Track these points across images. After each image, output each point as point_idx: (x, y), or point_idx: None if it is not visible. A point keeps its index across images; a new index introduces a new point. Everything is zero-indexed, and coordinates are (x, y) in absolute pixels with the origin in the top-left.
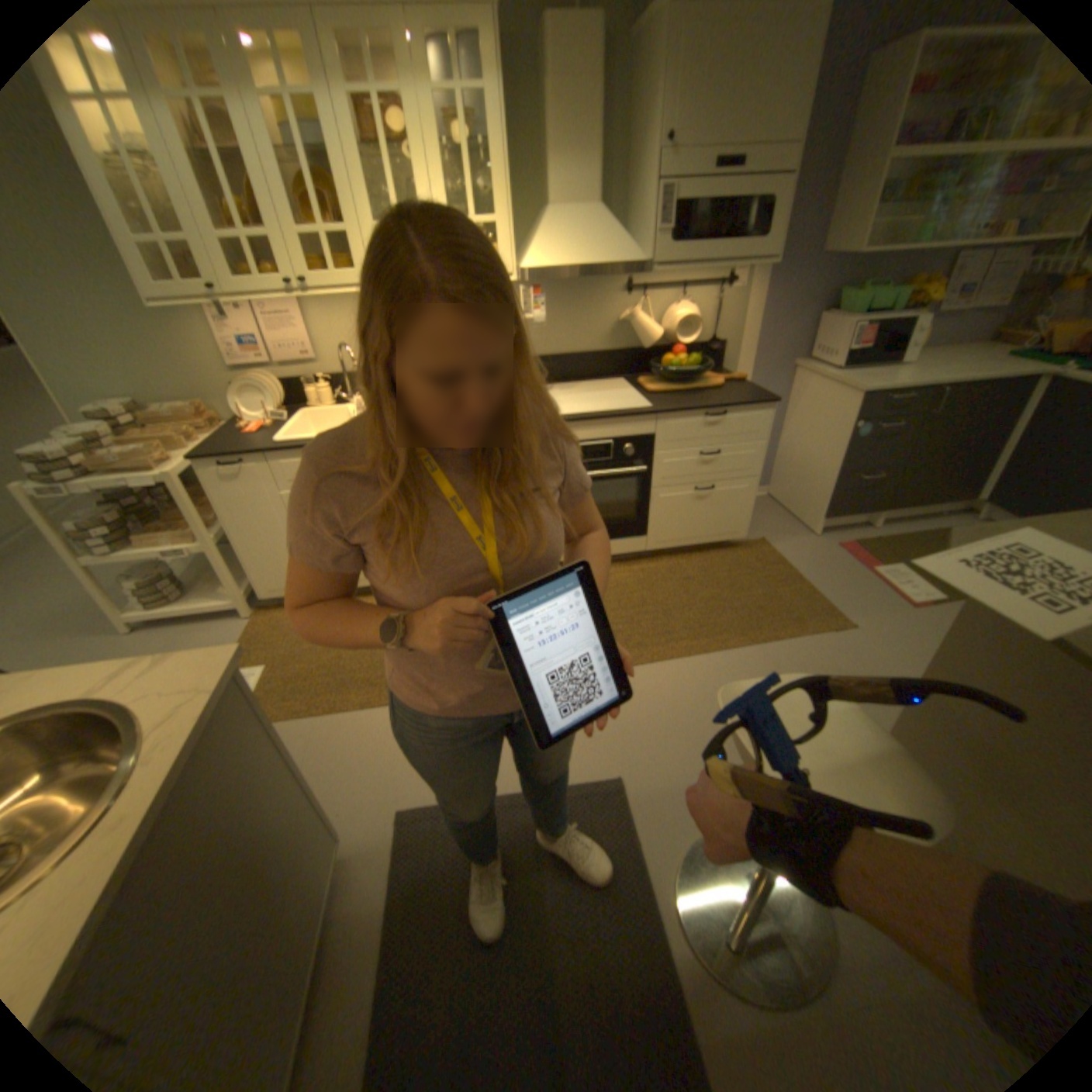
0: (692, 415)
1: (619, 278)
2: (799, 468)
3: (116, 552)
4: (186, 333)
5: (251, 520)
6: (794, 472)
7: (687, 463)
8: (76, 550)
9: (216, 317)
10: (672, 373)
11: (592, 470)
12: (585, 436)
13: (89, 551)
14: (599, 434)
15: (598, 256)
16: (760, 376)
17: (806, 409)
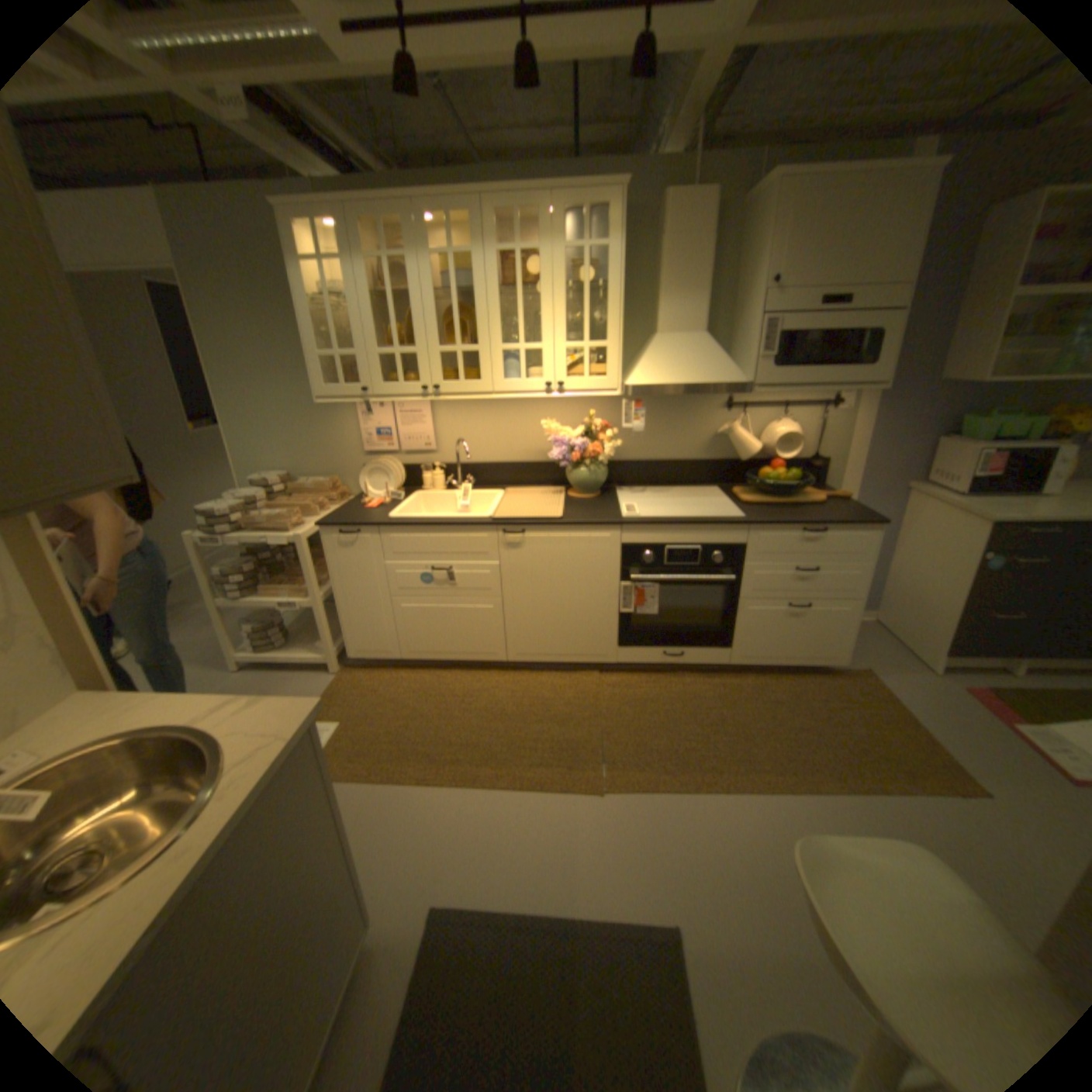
0: (789, 529)
1: (720, 396)
2: (914, 596)
3: (244, 597)
4: (339, 423)
5: (356, 584)
6: (908, 600)
7: (781, 577)
8: (215, 592)
9: (364, 413)
10: (769, 486)
11: (678, 573)
12: (673, 539)
13: (224, 594)
14: (688, 539)
15: (700, 377)
16: (868, 496)
17: (923, 534)
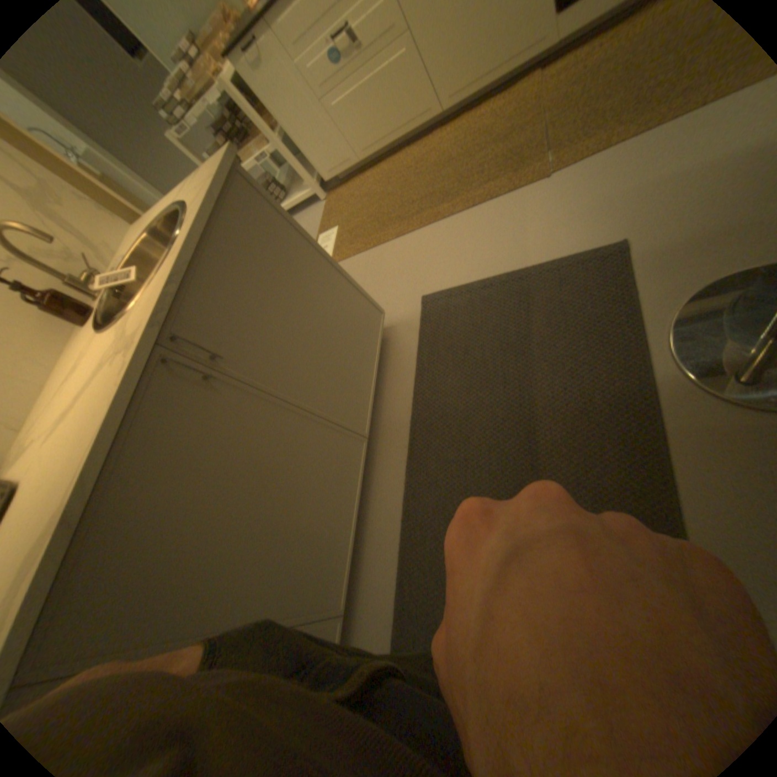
0: None
1: None
2: None
3: None
4: None
5: (288, 103)
6: None
7: None
8: None
9: None
10: None
11: None
12: None
13: None
14: None
15: None
16: None
17: None
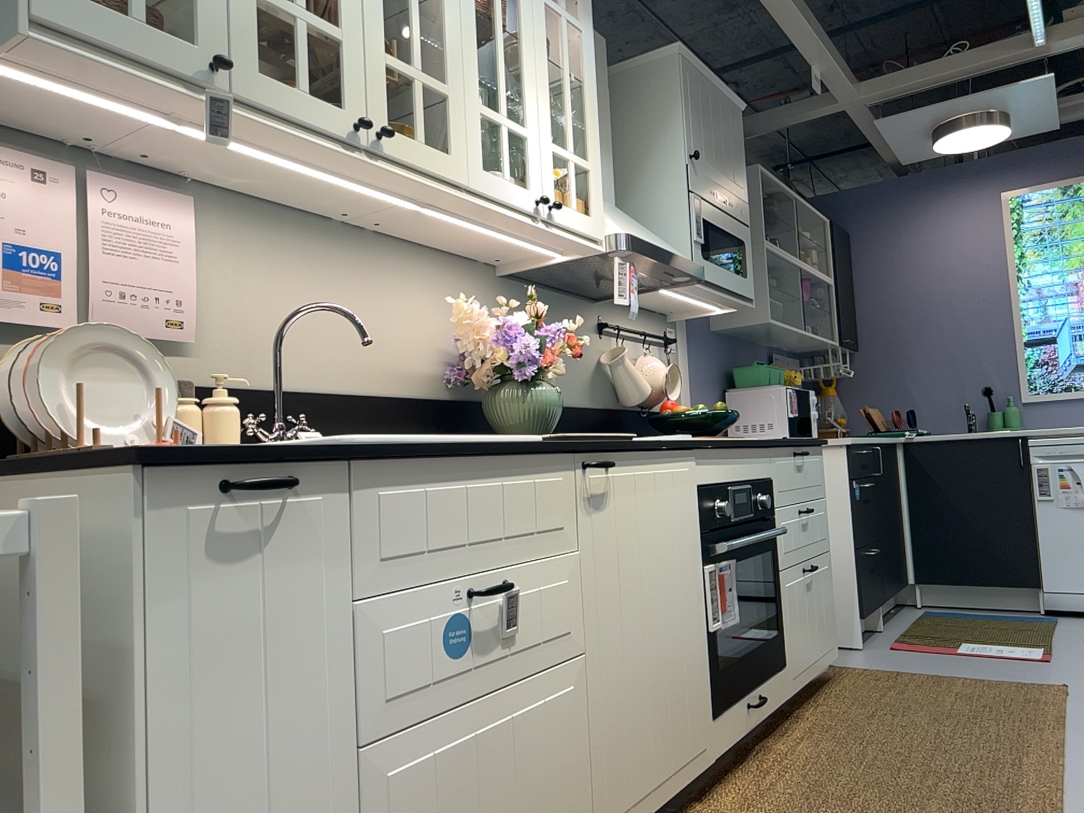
0: (789, 453)
1: (594, 313)
2: None
3: None
4: None
5: (240, 731)
6: None
7: (795, 525)
8: None
9: None
10: (700, 424)
11: (741, 536)
12: (732, 472)
13: None
14: (741, 471)
15: (667, 248)
16: None
17: None
